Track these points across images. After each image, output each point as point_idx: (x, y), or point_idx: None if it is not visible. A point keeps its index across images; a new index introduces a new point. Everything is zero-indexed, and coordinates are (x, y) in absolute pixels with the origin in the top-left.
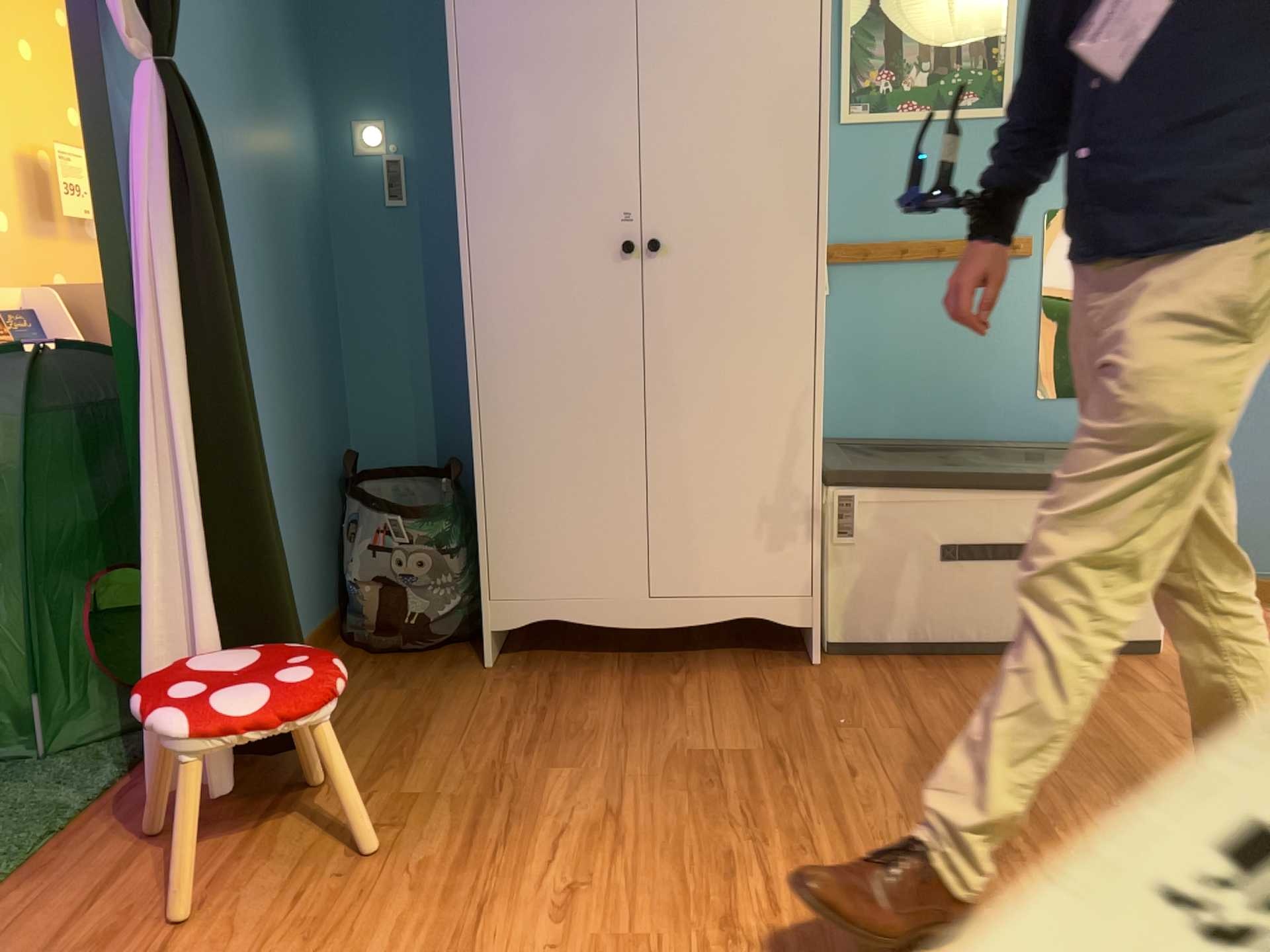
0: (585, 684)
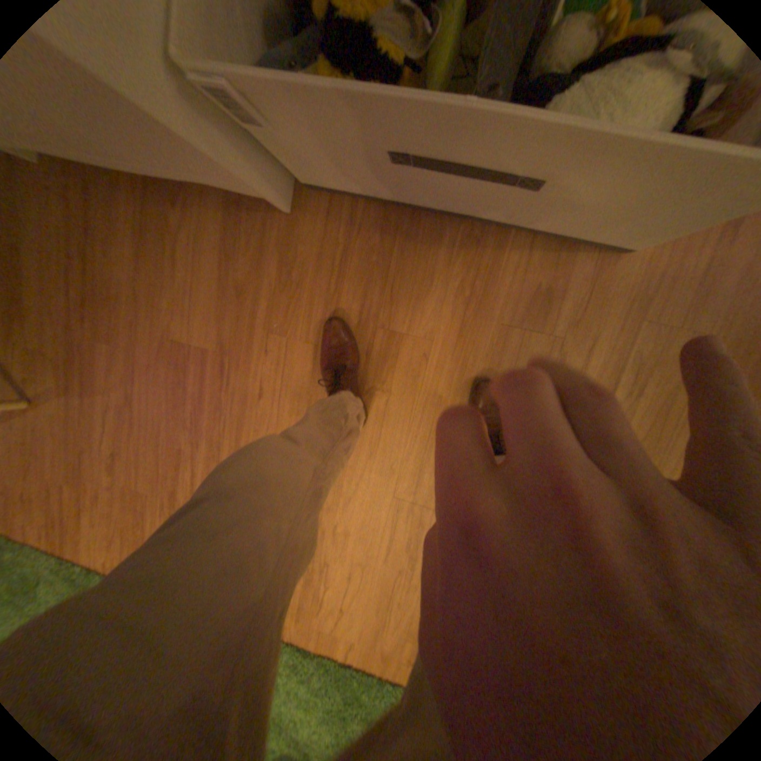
0: (109, 213)
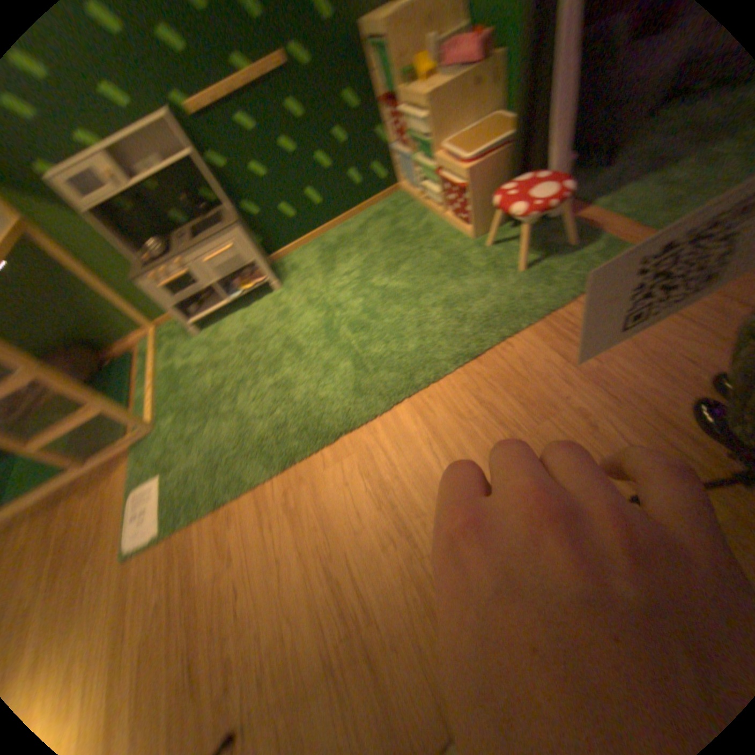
0: None
